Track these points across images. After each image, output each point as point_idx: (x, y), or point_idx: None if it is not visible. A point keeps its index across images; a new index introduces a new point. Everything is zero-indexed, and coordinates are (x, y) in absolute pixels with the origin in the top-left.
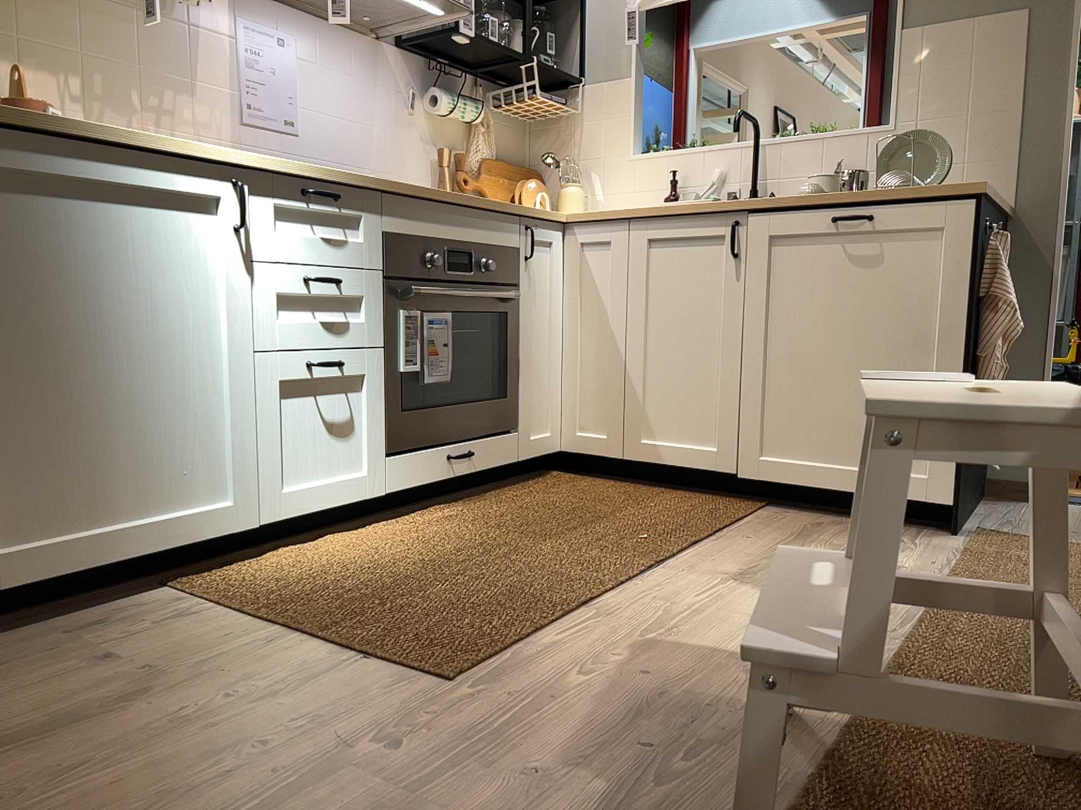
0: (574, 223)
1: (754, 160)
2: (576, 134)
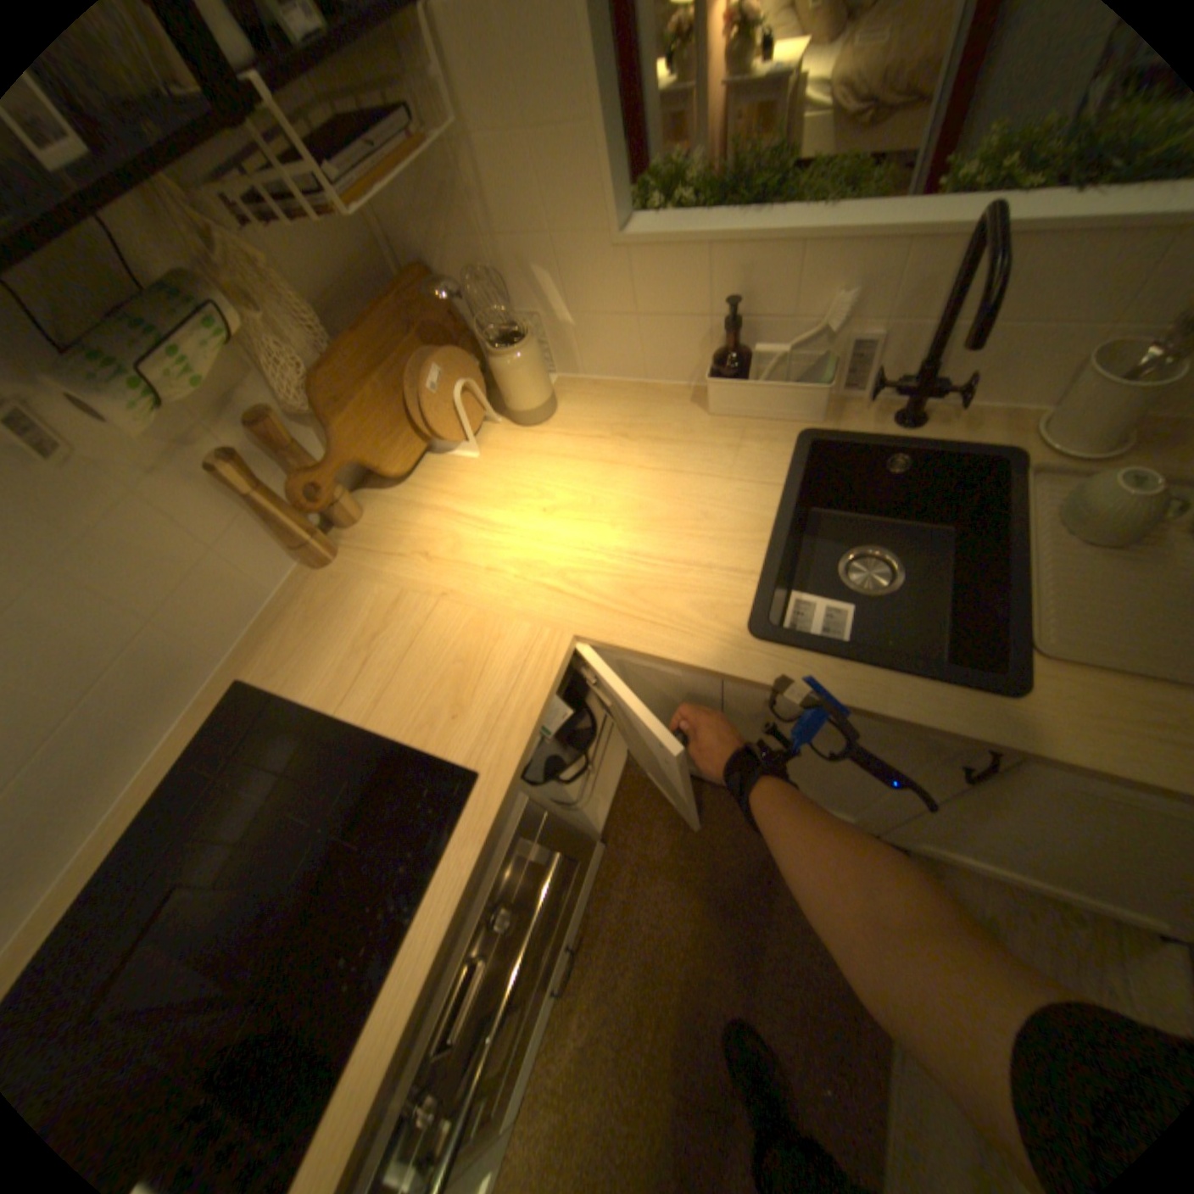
0: (593, 641)
1: (956, 299)
2: (455, 160)
